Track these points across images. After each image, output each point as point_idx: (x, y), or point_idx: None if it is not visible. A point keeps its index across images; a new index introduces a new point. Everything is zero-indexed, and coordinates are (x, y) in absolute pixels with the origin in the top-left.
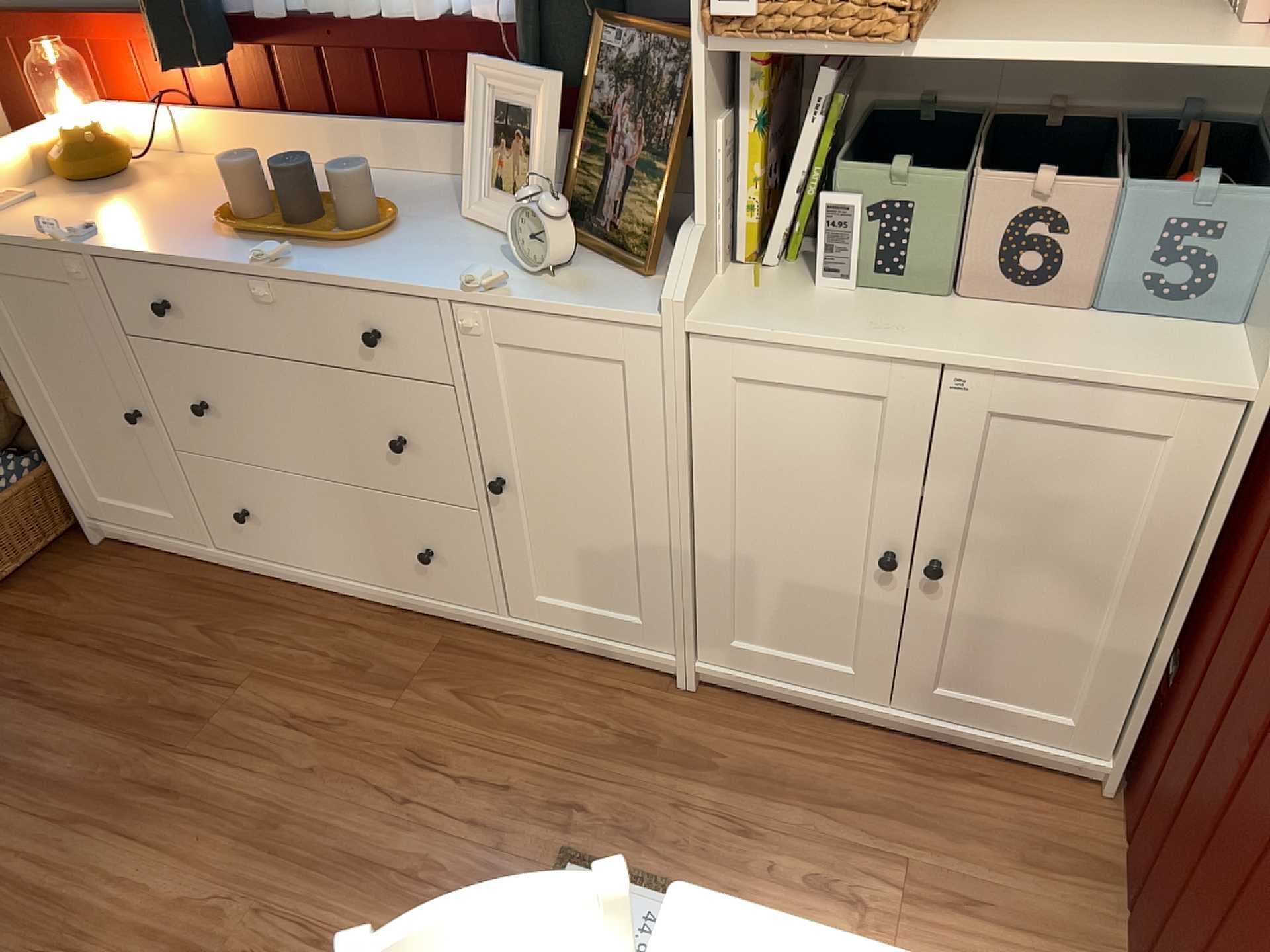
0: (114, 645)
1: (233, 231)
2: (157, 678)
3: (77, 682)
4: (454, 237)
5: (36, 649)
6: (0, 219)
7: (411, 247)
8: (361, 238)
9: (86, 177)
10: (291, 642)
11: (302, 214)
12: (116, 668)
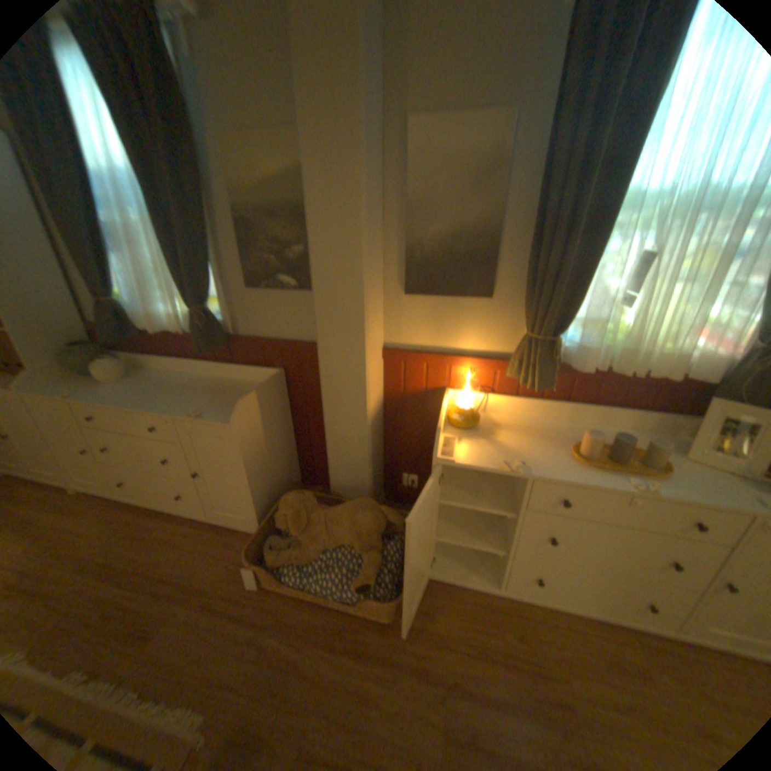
0: (480, 657)
1: (583, 463)
2: (522, 682)
3: (481, 687)
4: (696, 469)
5: (442, 662)
6: (456, 452)
7: (688, 476)
8: (672, 474)
9: (469, 426)
10: (568, 650)
11: (625, 458)
12: (494, 675)
